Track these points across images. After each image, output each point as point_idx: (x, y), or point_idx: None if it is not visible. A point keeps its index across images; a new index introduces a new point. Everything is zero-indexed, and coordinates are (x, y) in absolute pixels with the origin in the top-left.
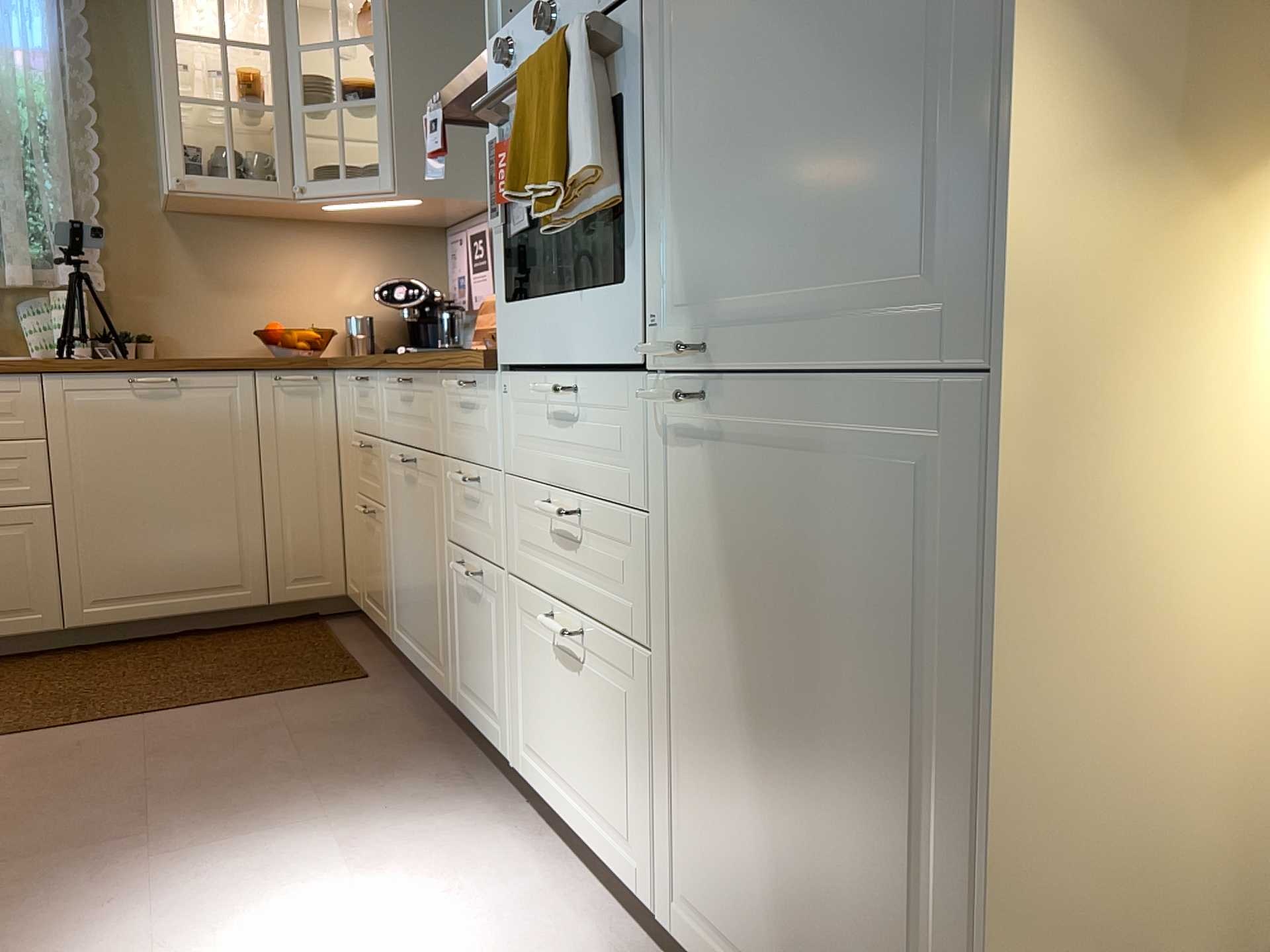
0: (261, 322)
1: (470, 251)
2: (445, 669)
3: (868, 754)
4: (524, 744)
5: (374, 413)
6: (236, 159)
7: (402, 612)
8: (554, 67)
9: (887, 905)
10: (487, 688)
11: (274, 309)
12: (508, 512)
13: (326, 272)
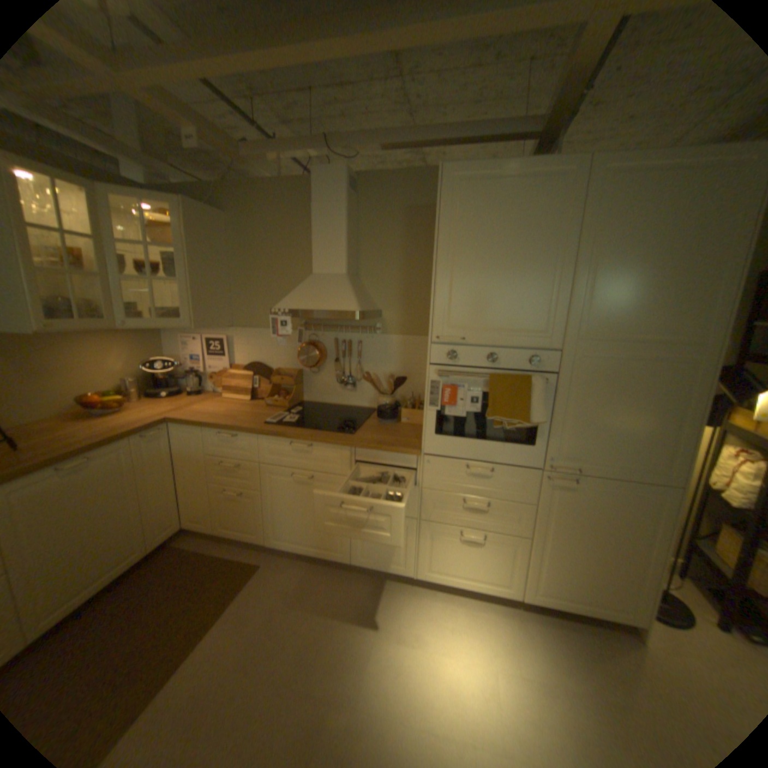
0: (63, 392)
1: (205, 345)
2: (341, 552)
3: (626, 551)
4: (425, 569)
5: (246, 451)
6: (76, 306)
7: (282, 533)
8: (518, 386)
9: (627, 577)
10: (391, 555)
11: (71, 383)
12: (422, 499)
13: (100, 355)
